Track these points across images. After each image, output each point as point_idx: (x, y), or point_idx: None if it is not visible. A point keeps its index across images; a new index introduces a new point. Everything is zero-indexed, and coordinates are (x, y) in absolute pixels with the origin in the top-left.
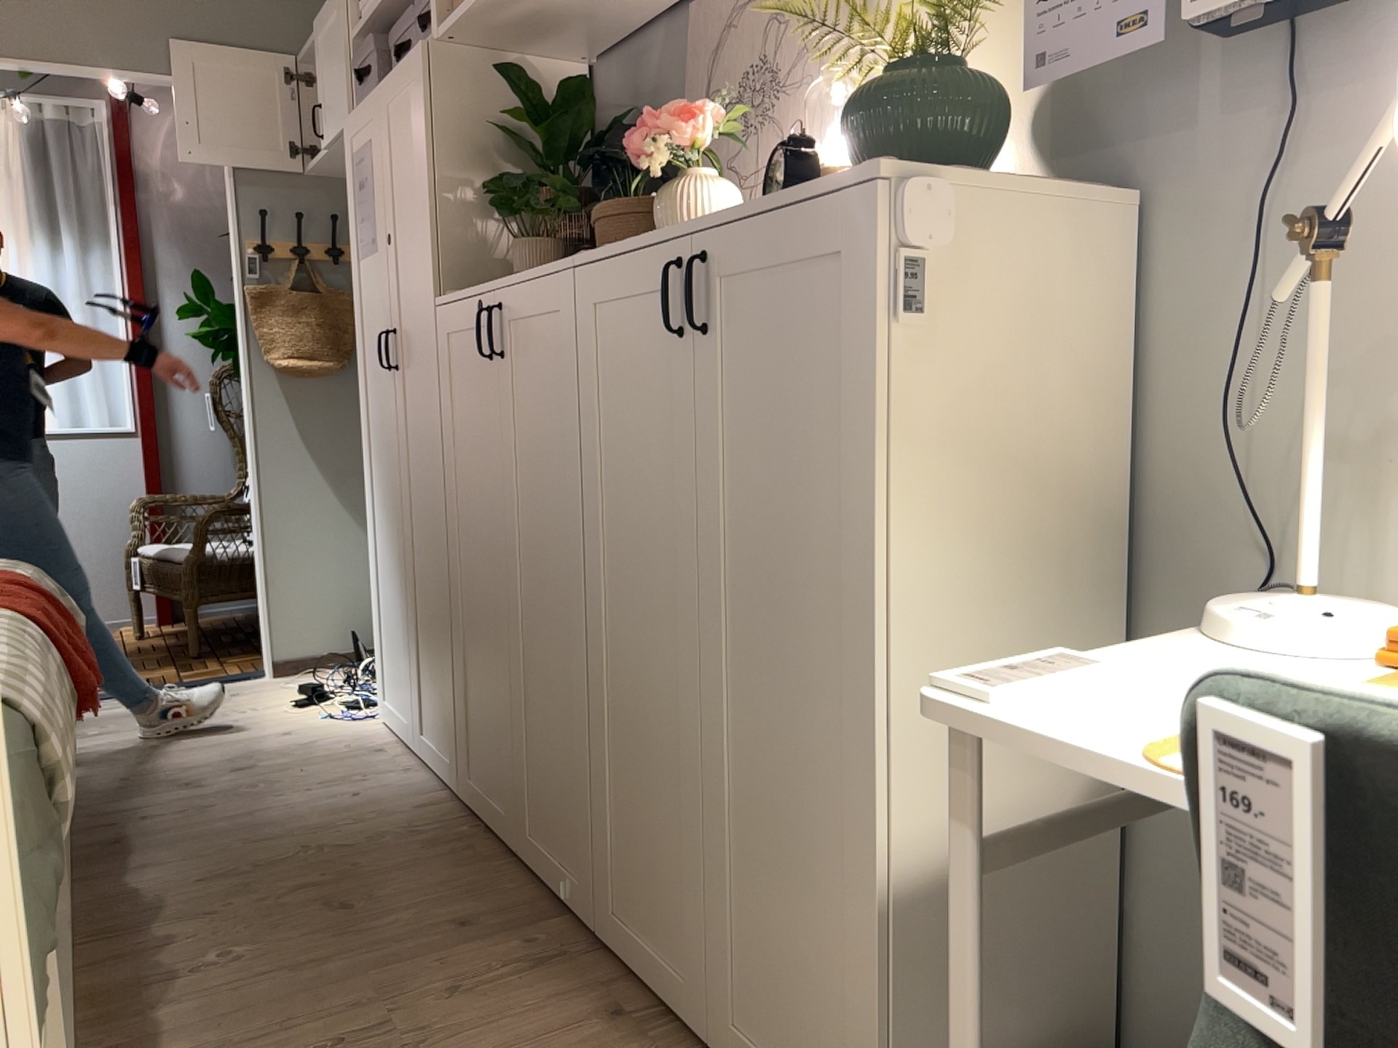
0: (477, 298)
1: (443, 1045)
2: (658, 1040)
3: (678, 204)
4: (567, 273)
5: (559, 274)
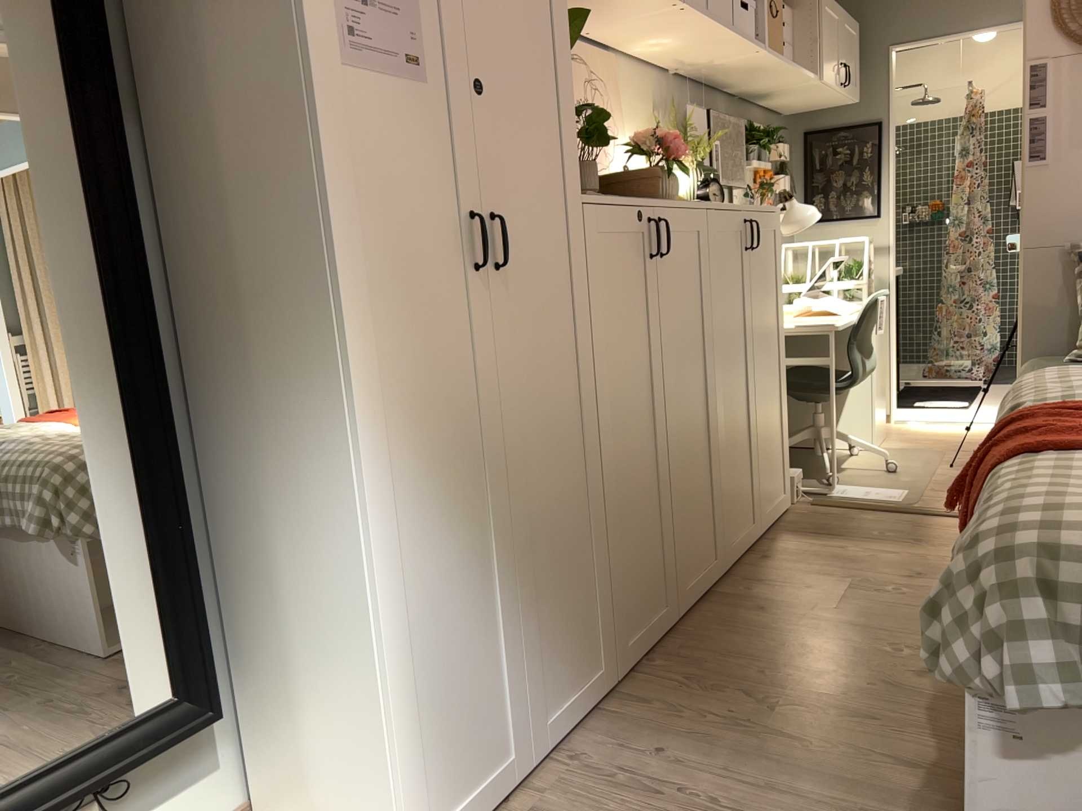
0: (638, 207)
1: (834, 577)
2: (763, 549)
3: (679, 184)
4: (704, 210)
5: (701, 209)
